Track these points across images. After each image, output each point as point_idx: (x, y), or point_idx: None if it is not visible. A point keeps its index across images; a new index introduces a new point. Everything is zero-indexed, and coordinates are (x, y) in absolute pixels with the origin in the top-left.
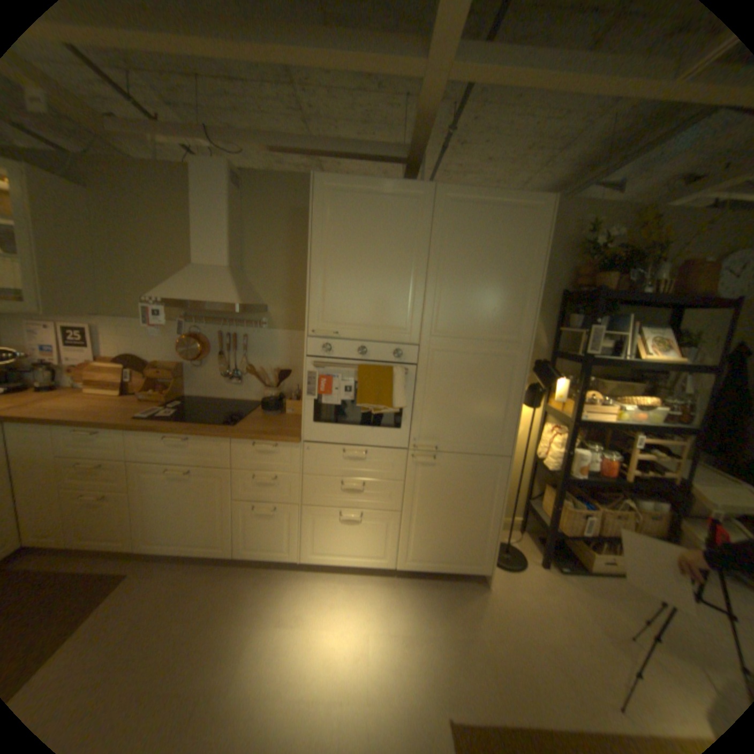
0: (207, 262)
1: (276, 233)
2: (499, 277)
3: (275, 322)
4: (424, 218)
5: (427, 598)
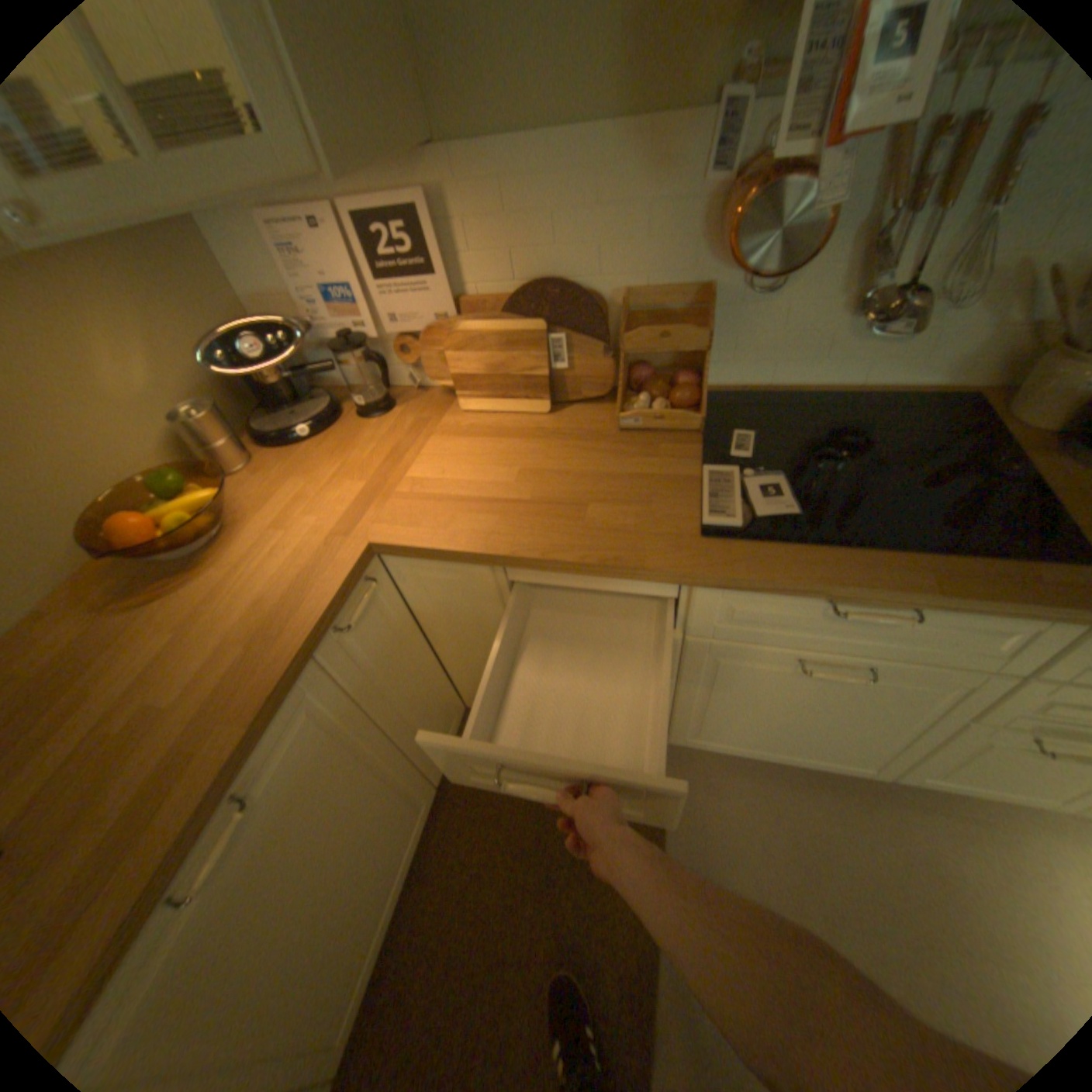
0: None
1: None
2: None
3: None
4: None
5: None
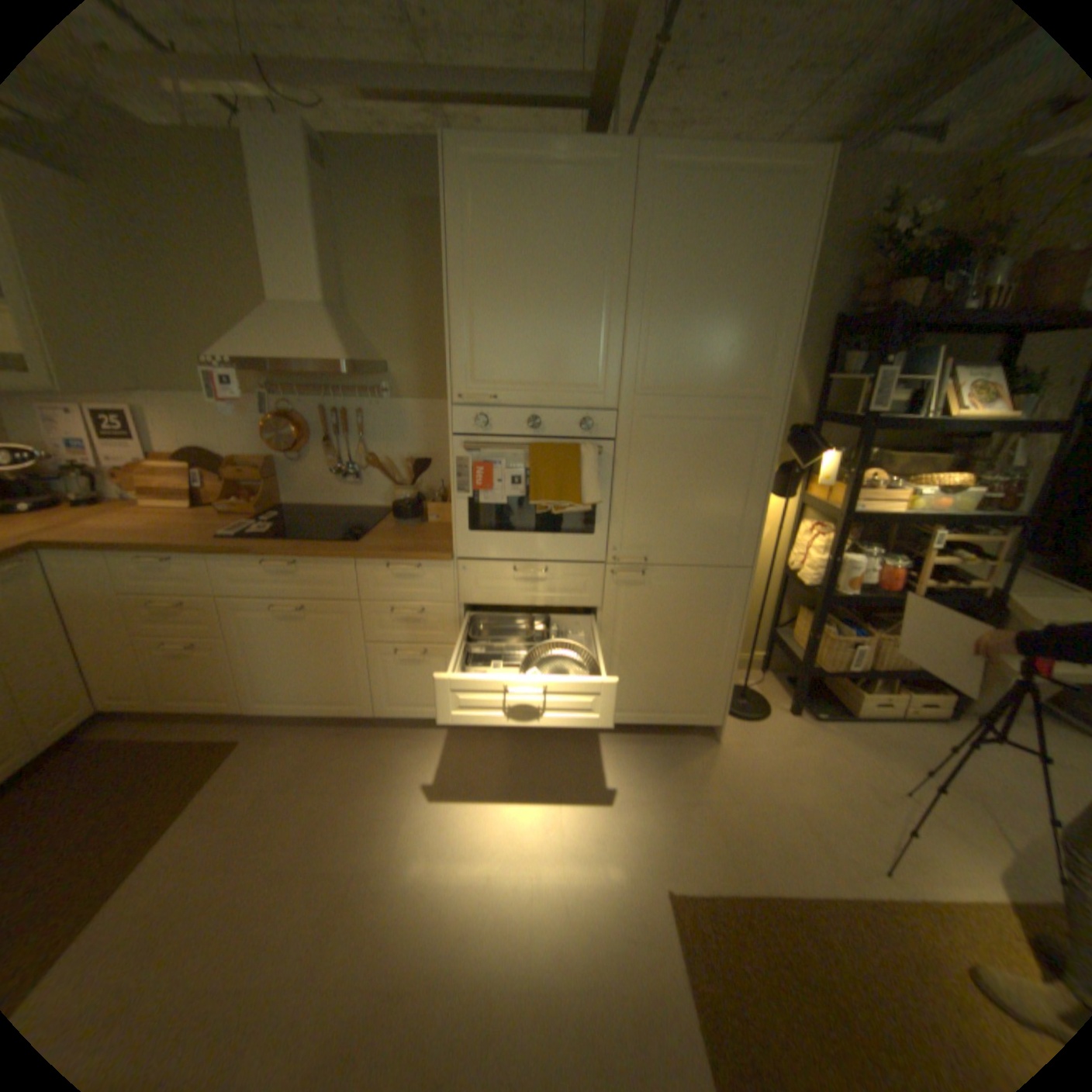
0: (289, 297)
1: (389, 243)
2: (739, 295)
3: (400, 389)
4: (621, 202)
5: (636, 756)
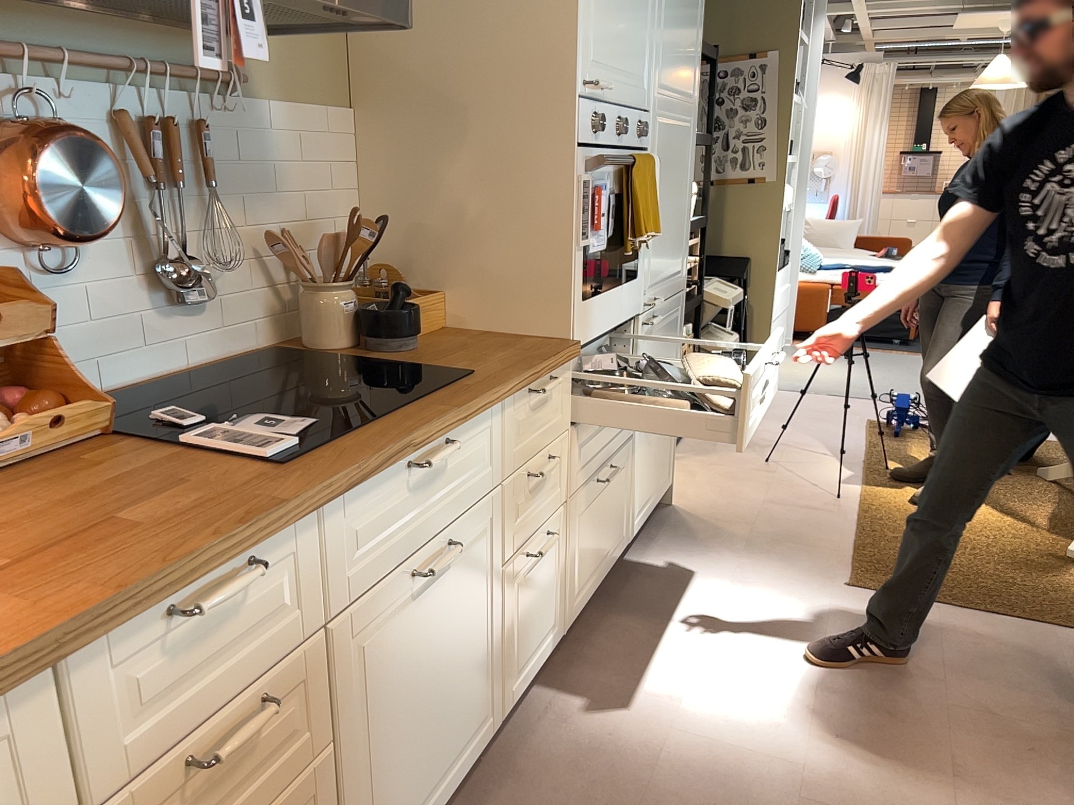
0: None
1: None
2: None
3: (258, 76)
4: None
5: (667, 550)
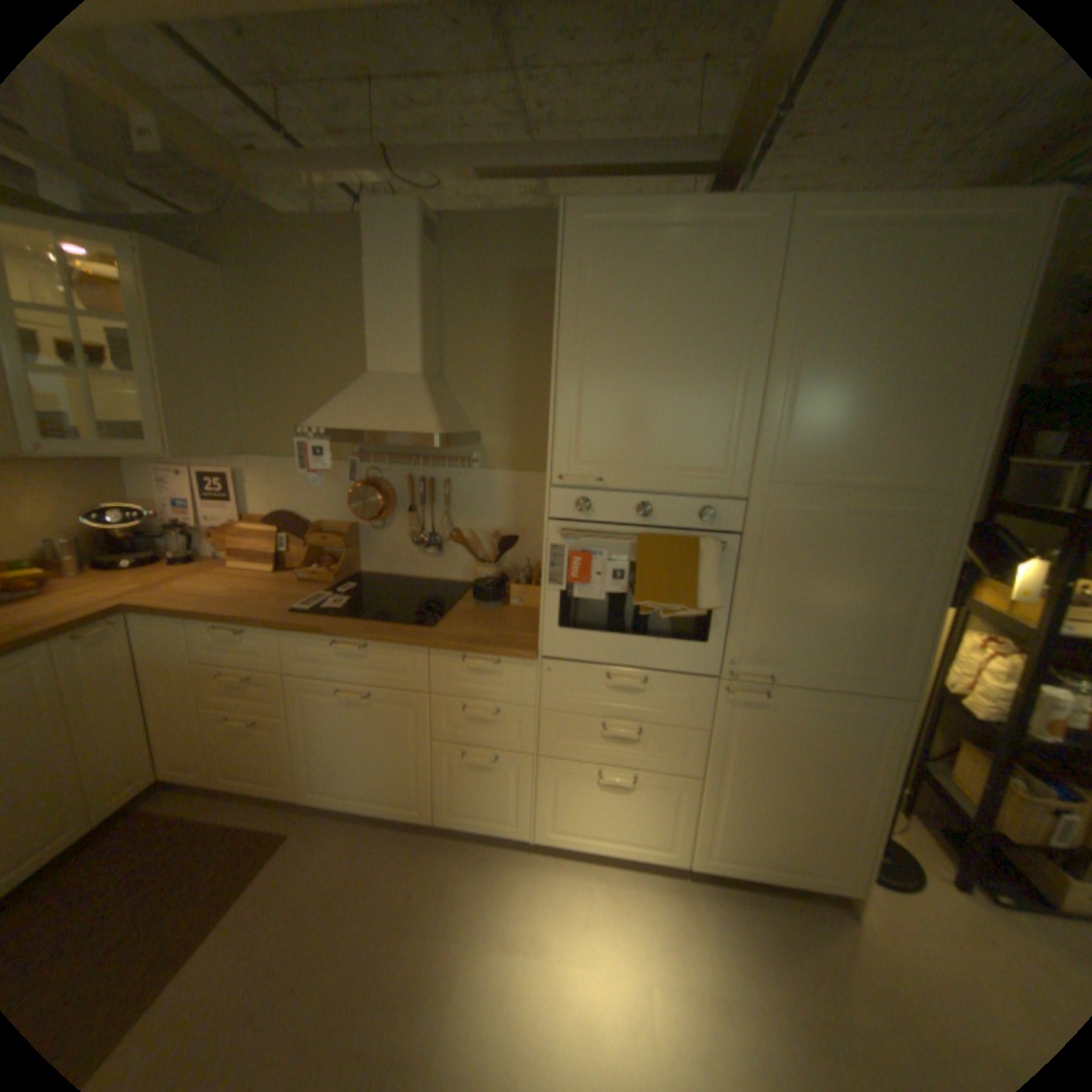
0: (390, 368)
1: (494, 313)
2: (917, 366)
3: (492, 458)
4: (769, 263)
5: (748, 926)
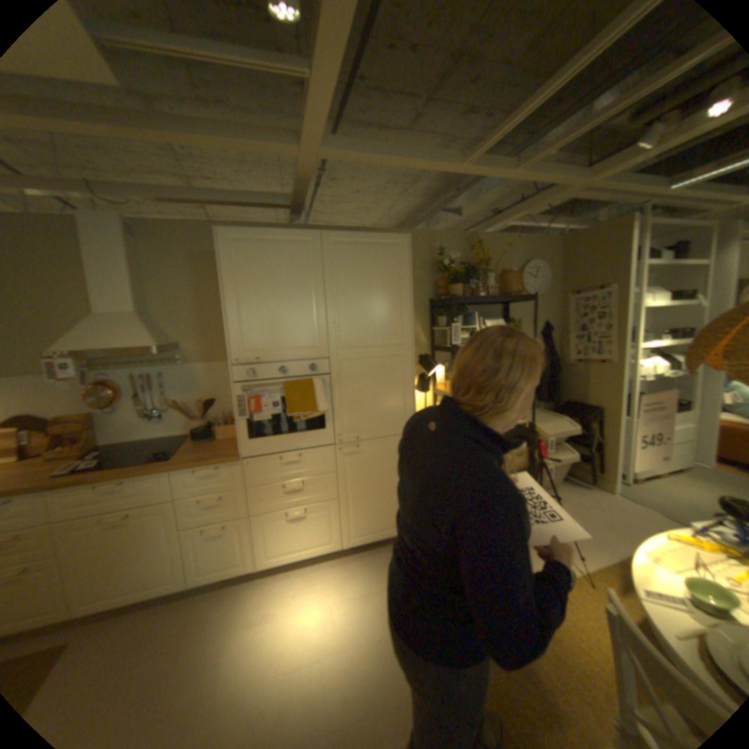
0: (107, 310)
1: (175, 275)
2: (379, 298)
3: (187, 357)
4: (314, 258)
5: (371, 564)
